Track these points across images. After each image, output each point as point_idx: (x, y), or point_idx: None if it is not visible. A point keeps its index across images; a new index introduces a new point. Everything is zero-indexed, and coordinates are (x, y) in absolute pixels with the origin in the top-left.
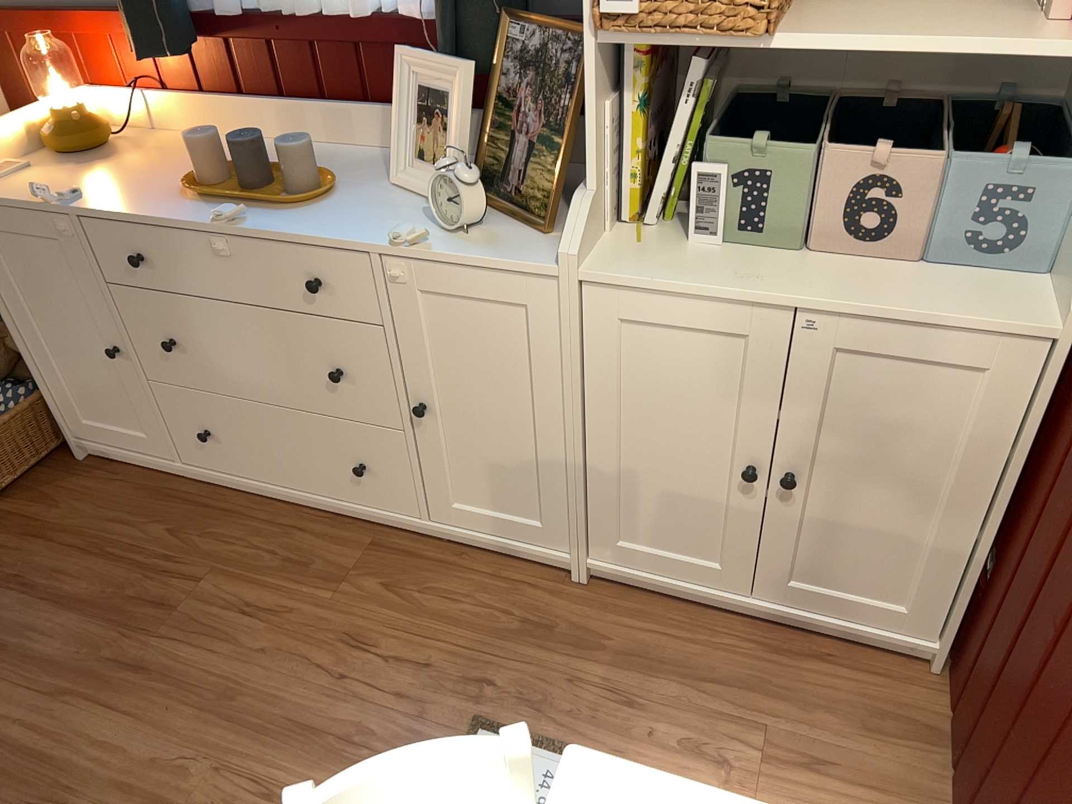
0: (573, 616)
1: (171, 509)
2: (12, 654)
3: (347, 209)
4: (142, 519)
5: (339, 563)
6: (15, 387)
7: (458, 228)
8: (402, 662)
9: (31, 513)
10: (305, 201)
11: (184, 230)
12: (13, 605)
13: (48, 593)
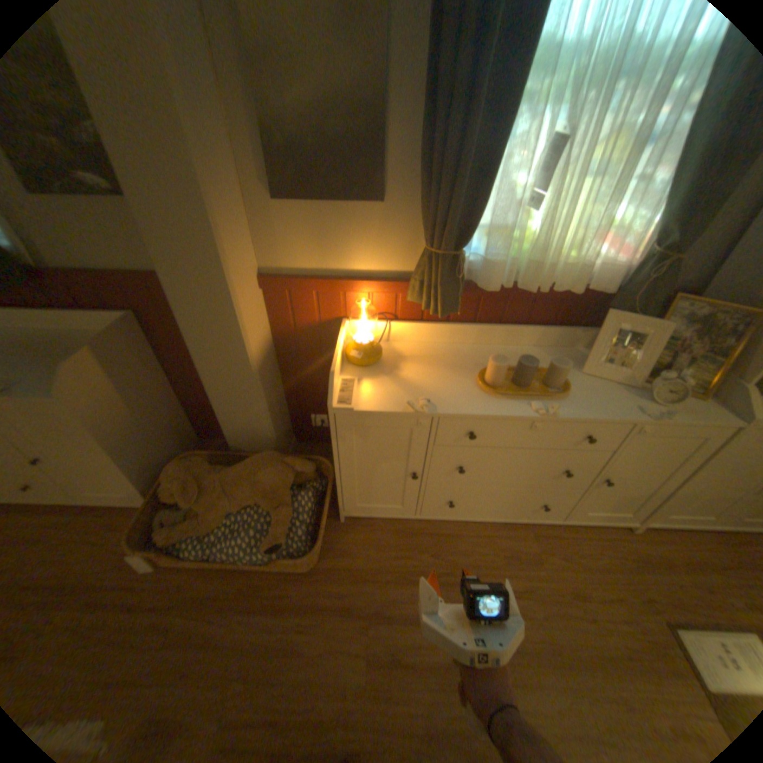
0: (651, 554)
1: (418, 544)
2: (418, 676)
3: (582, 392)
4: (408, 556)
5: (531, 555)
6: (299, 495)
7: (673, 404)
8: (611, 606)
9: (339, 569)
10: (568, 392)
11: (509, 418)
12: (388, 641)
13: (401, 624)
